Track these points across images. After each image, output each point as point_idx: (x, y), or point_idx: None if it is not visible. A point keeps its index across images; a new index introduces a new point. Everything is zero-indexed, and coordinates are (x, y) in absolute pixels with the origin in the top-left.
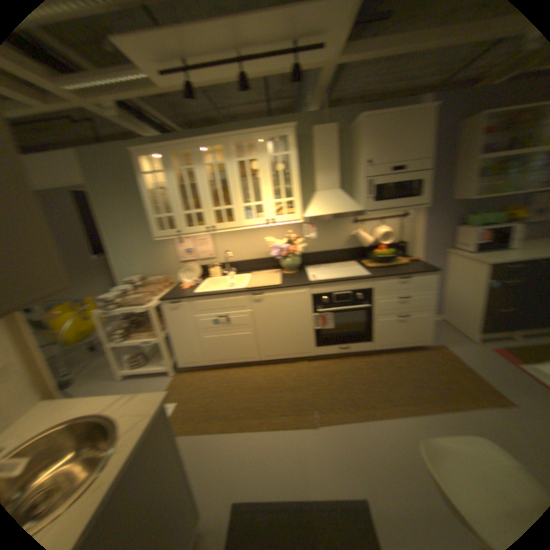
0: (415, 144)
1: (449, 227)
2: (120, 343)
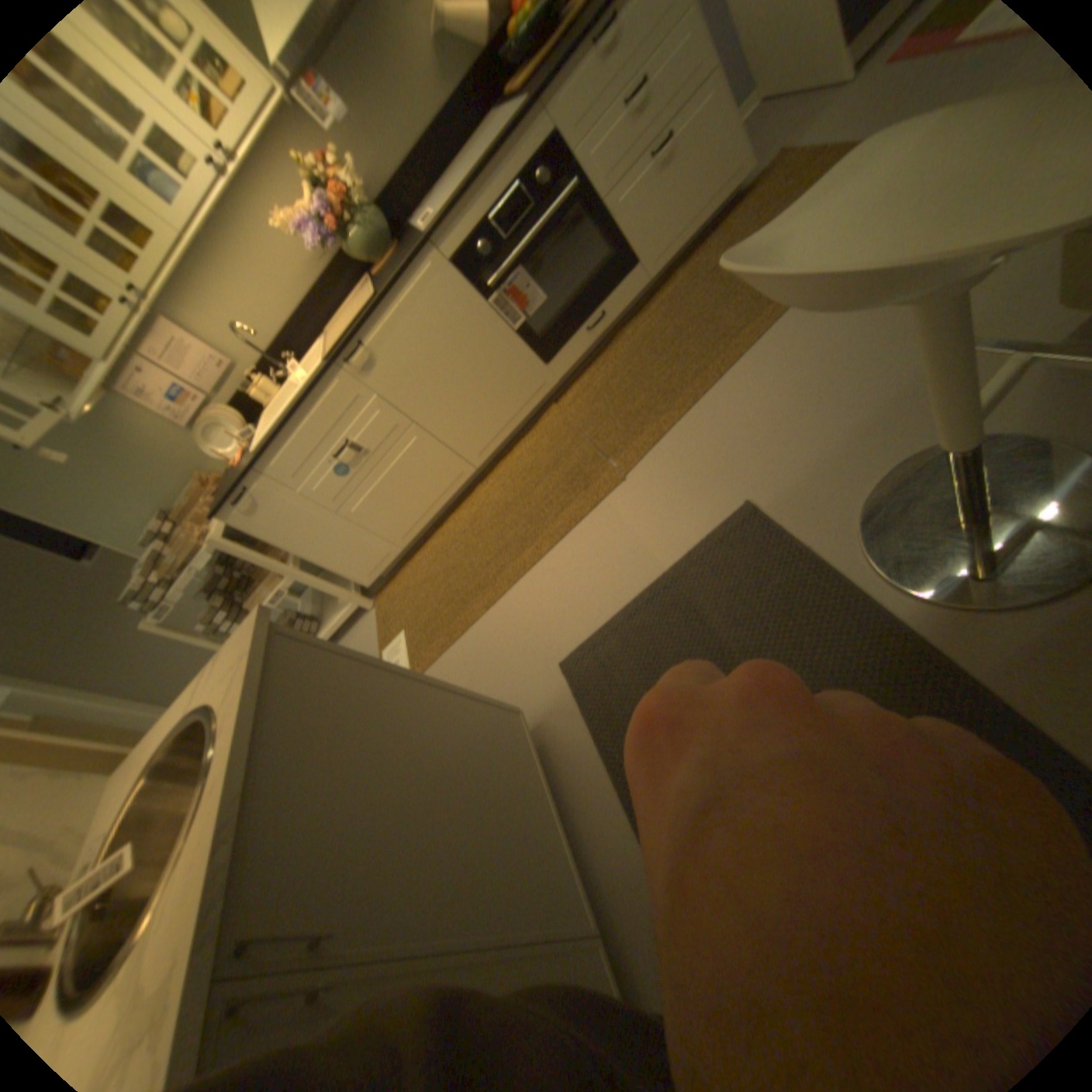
0: None
1: None
2: None
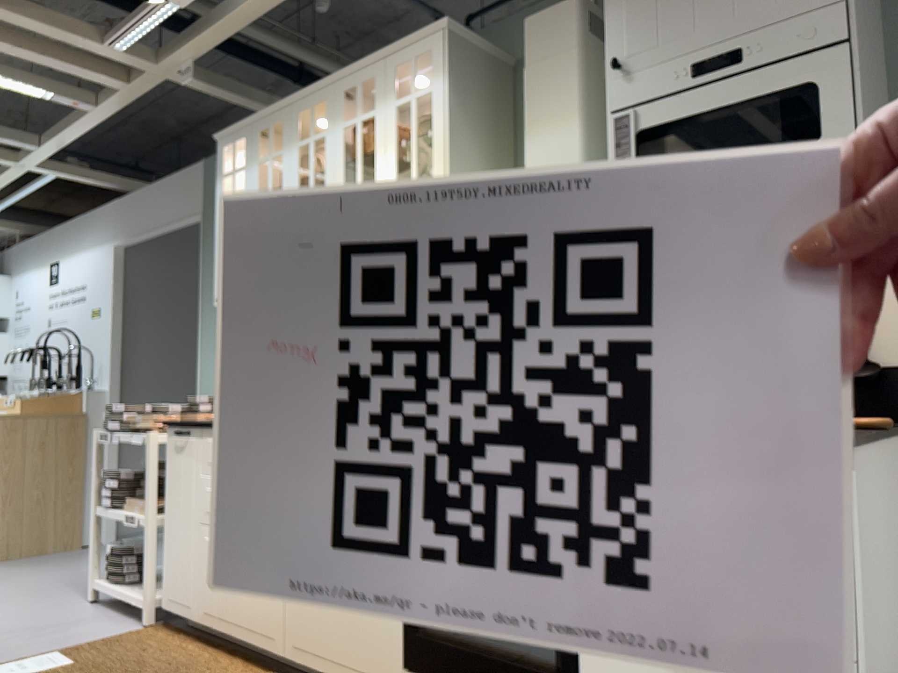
0: None
1: None
2: (112, 510)
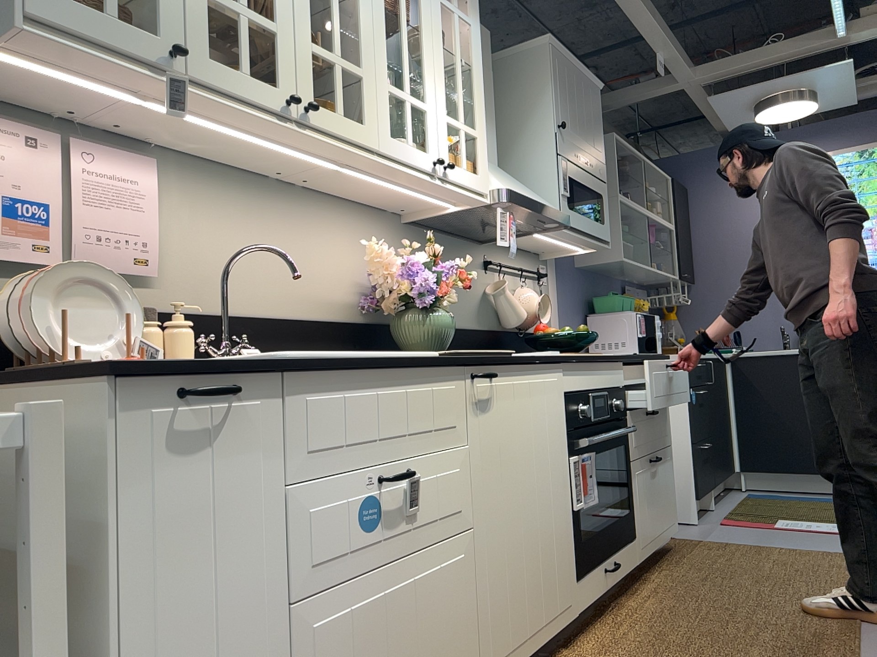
0: (594, 133)
1: (580, 318)
2: None
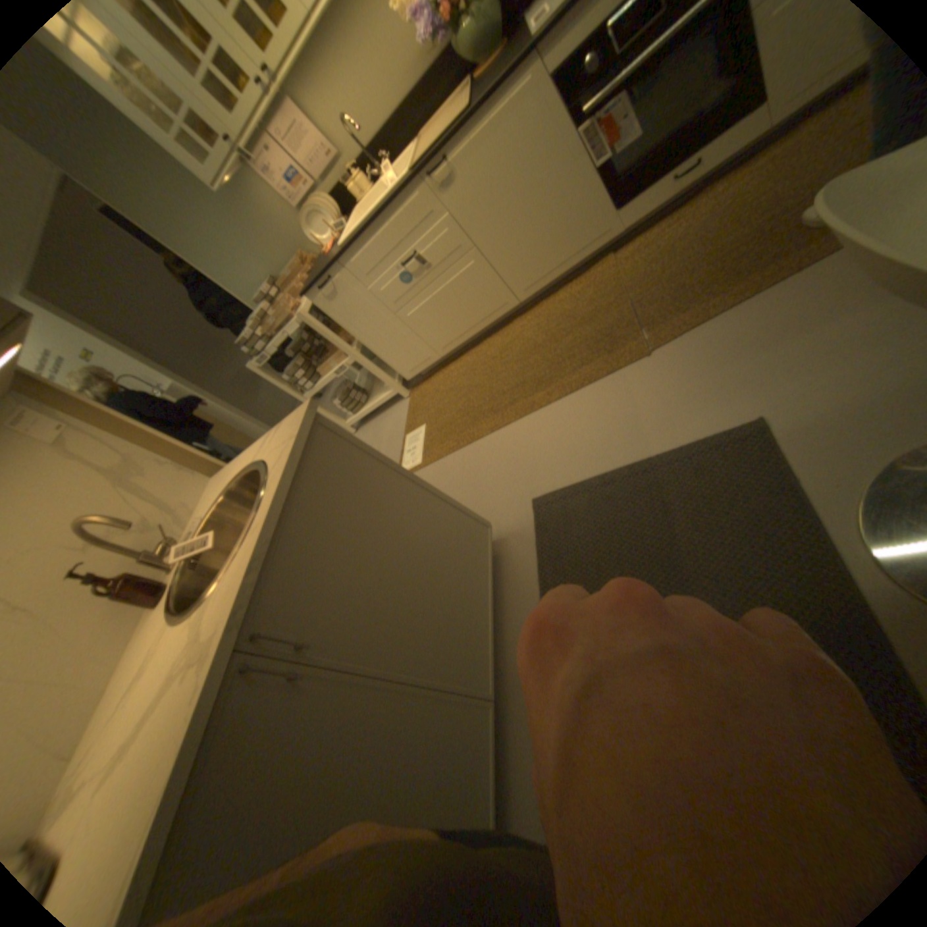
0: None
1: None
2: (318, 384)
